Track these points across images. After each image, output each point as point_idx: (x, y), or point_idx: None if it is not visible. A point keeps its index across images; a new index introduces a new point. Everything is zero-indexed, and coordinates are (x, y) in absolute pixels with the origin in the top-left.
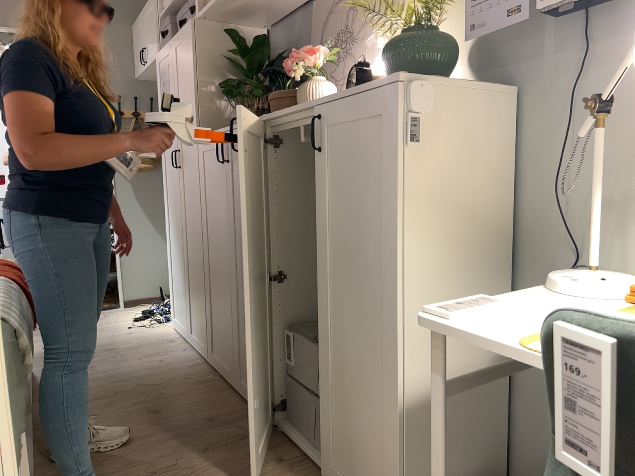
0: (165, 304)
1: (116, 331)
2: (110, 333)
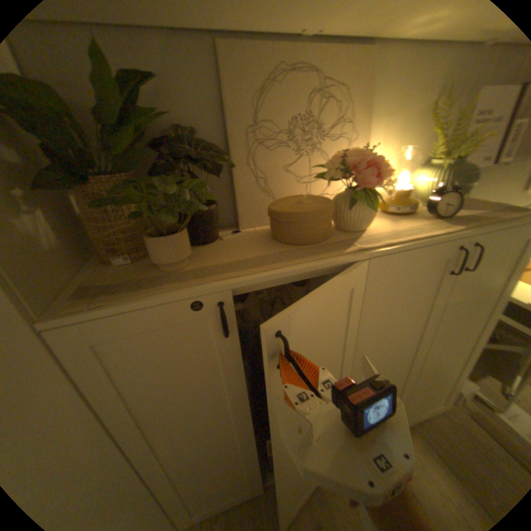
0: None
1: None
2: None
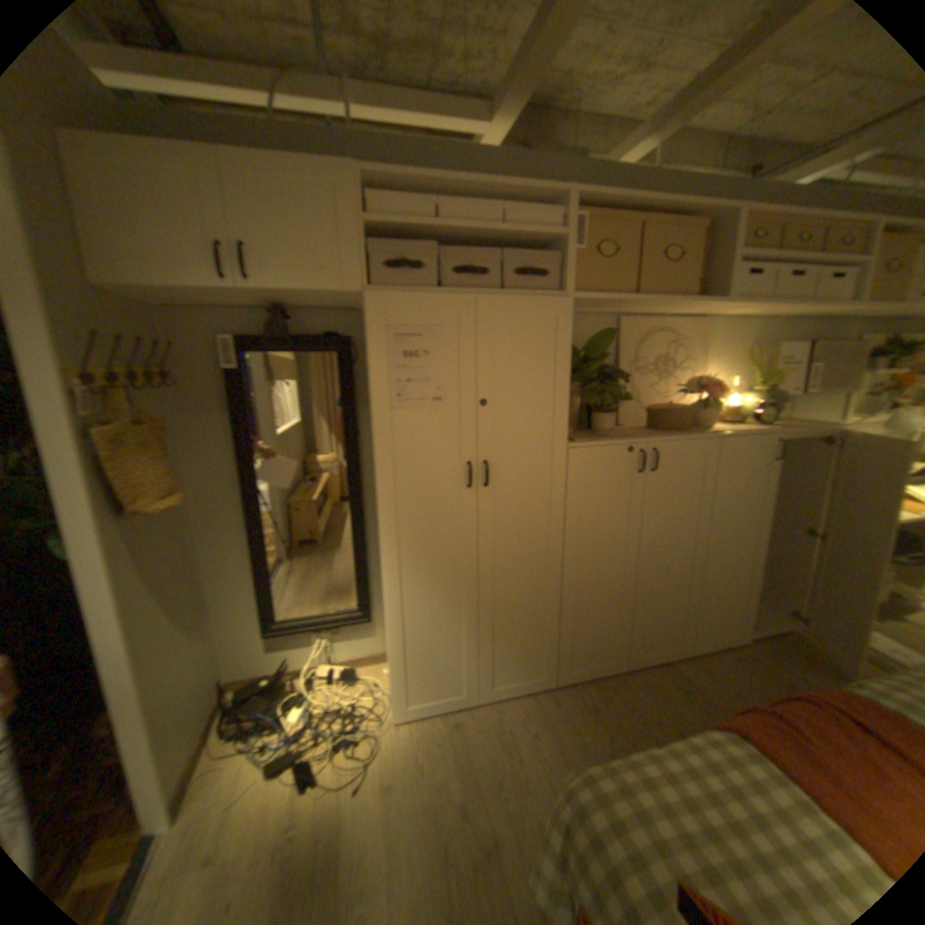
0: (283, 729)
1: (354, 820)
2: (362, 830)
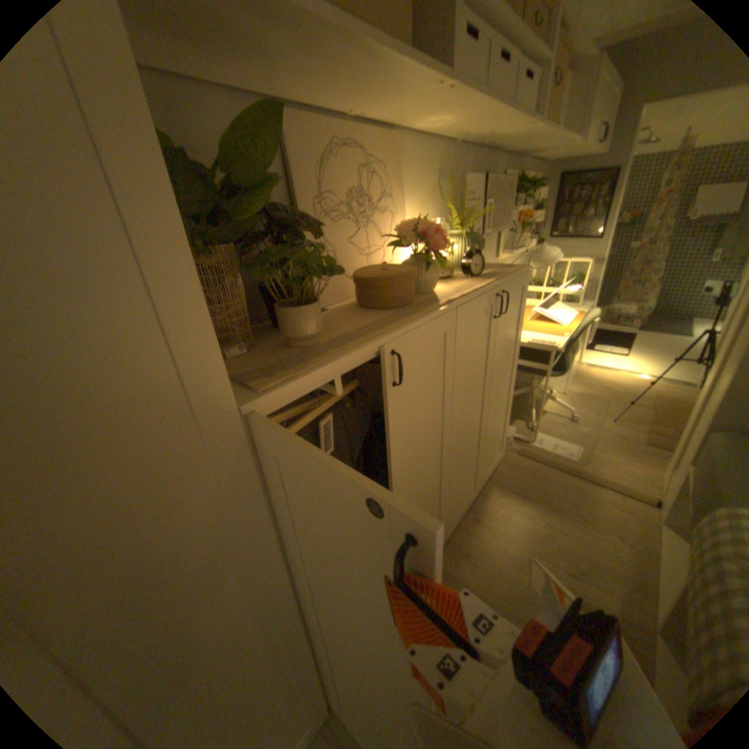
0: None
1: None
2: None
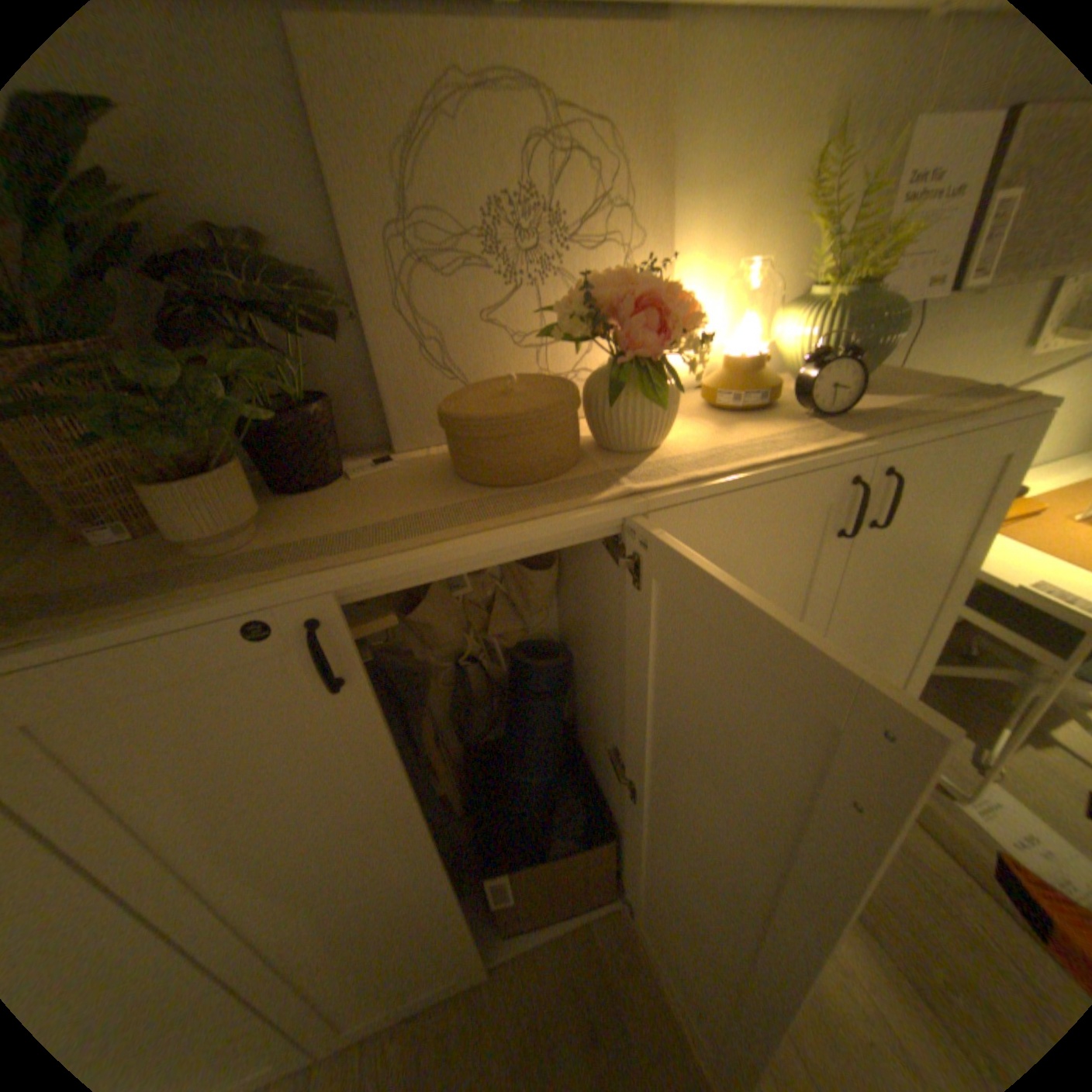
0: None
1: None
2: None
